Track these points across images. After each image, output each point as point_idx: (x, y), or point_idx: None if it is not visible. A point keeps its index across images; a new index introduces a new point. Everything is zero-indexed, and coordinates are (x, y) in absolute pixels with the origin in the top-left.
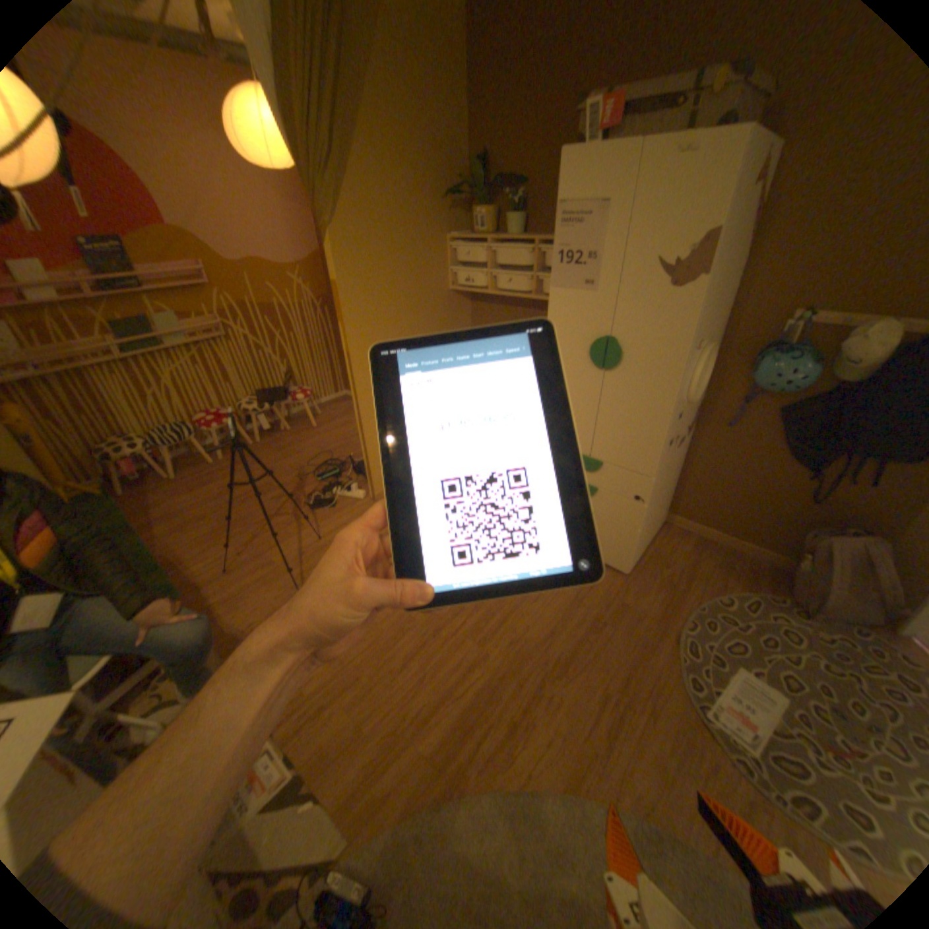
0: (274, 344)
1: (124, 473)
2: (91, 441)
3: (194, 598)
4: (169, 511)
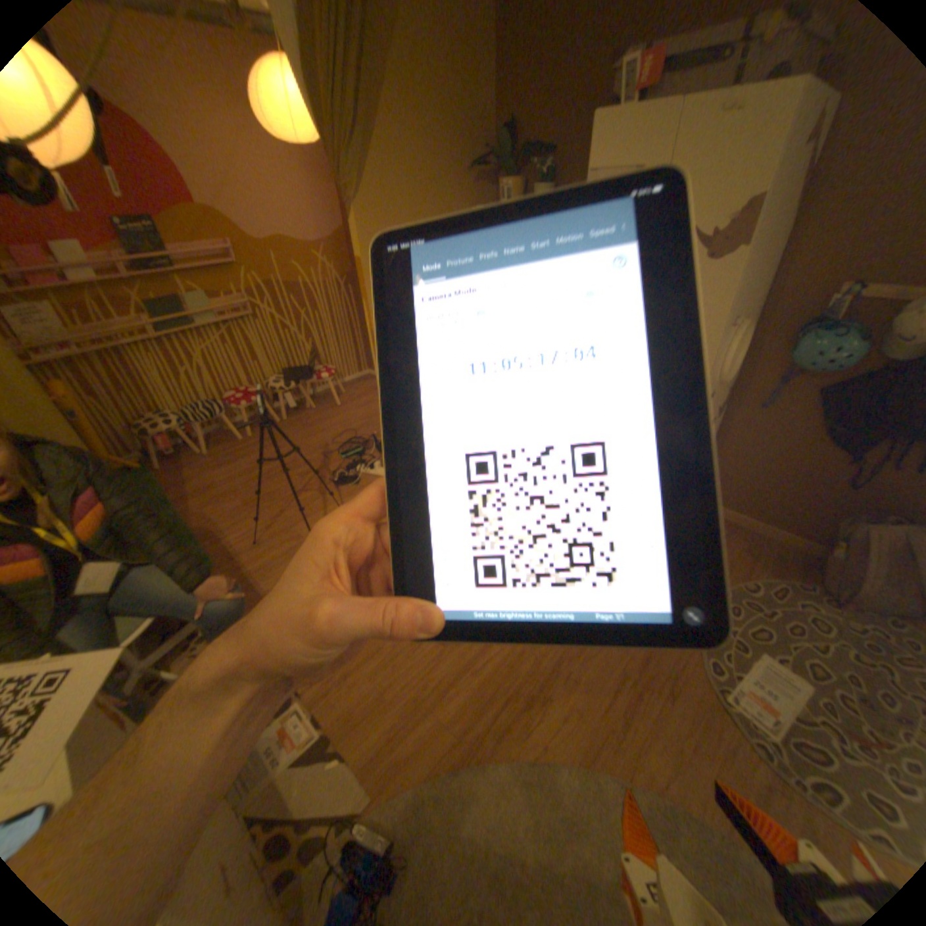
0: (299, 323)
1: (160, 448)
2: (129, 418)
3: (226, 568)
4: (203, 485)
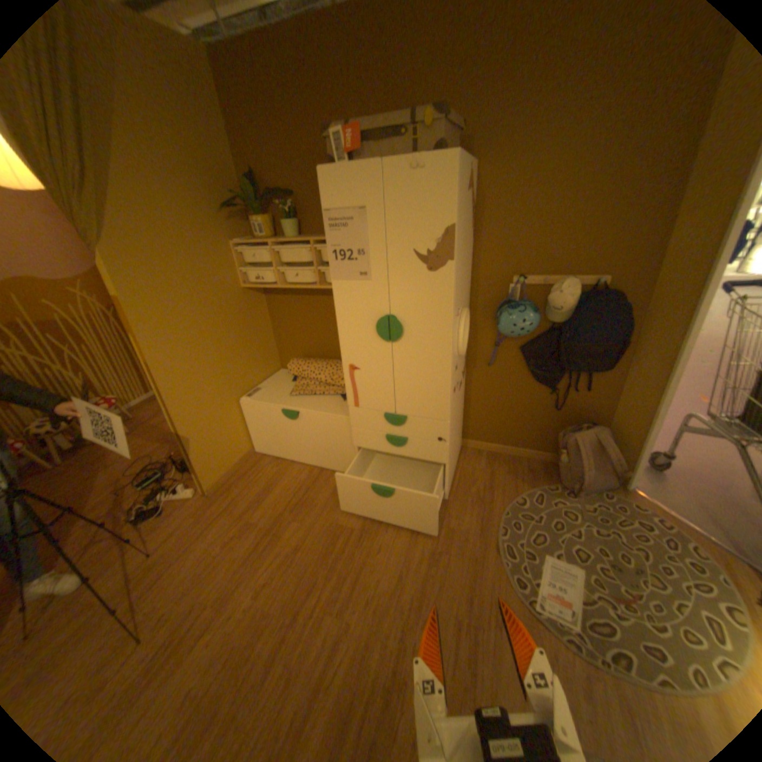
0: (63, 359)
1: None
2: None
3: None
4: None
